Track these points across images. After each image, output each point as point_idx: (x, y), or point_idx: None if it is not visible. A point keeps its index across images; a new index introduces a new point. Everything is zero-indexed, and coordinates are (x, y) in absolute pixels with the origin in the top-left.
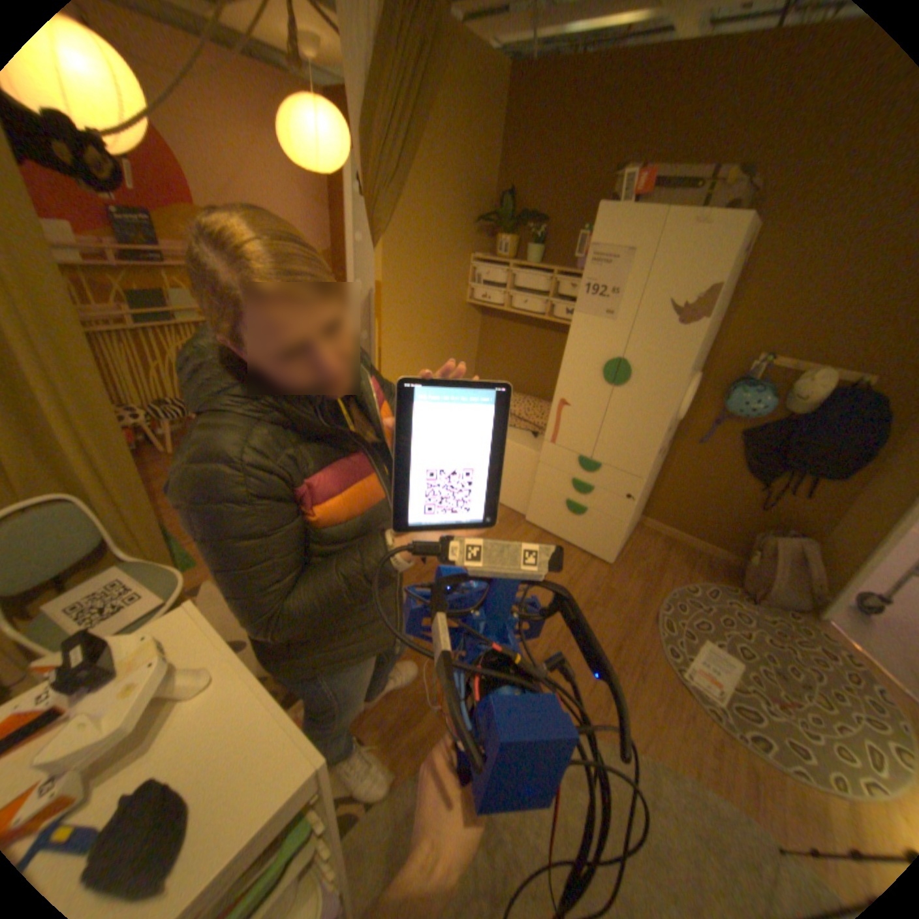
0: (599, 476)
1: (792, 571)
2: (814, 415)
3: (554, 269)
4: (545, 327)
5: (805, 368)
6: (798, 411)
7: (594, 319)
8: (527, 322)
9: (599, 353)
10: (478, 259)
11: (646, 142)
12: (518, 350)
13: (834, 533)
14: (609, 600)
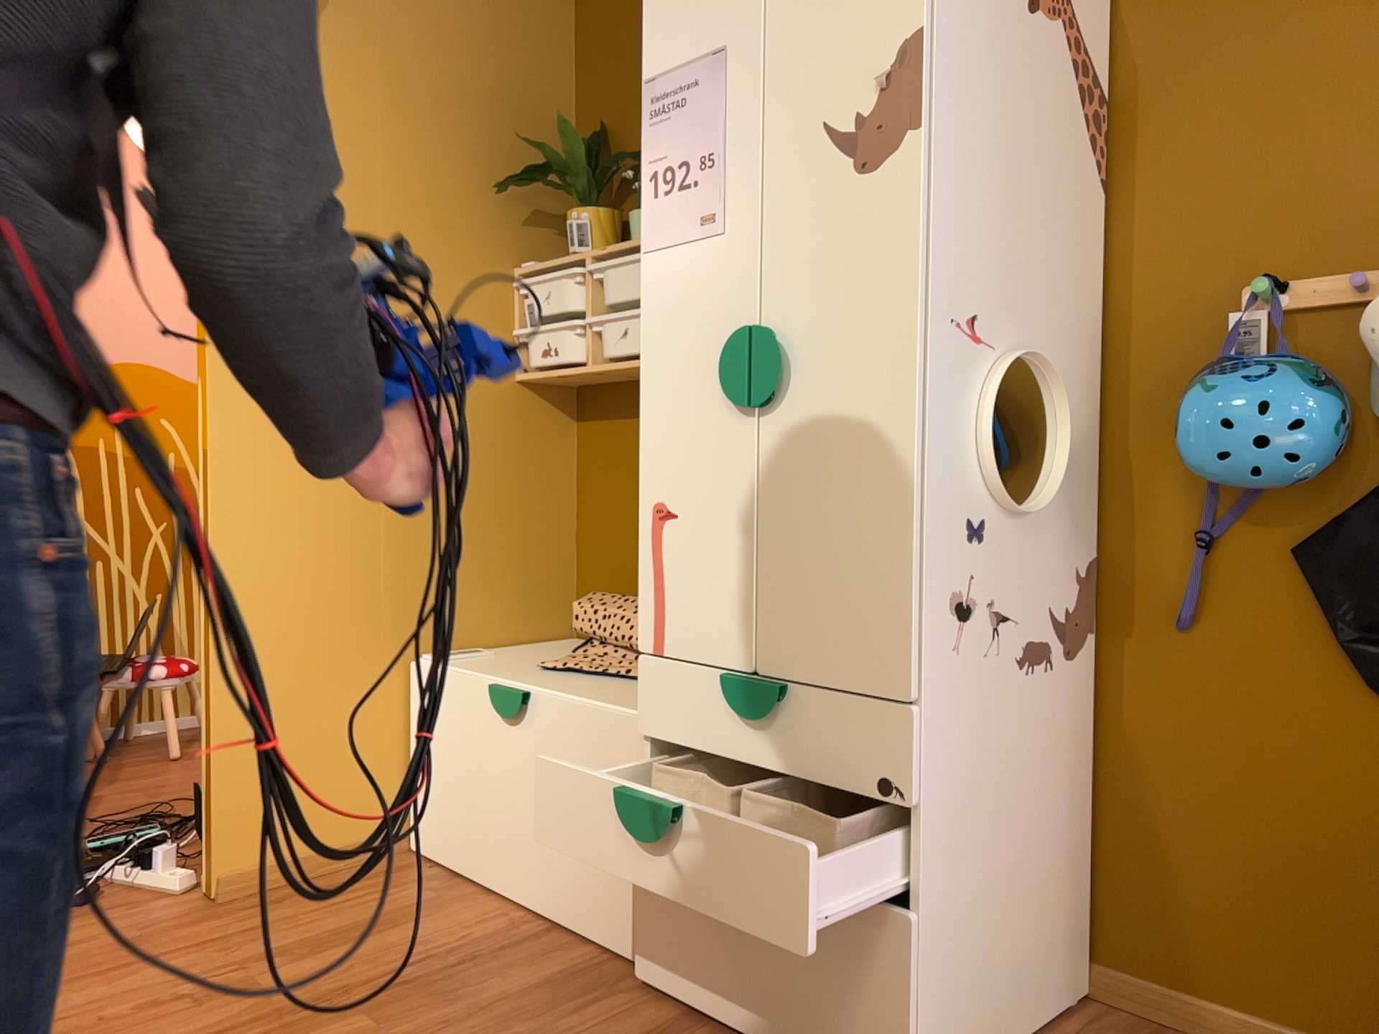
0: (792, 736)
1: None
2: None
3: None
4: None
5: None
6: None
7: (682, 250)
8: None
9: (710, 332)
10: (538, 279)
11: None
12: None
13: None
14: None
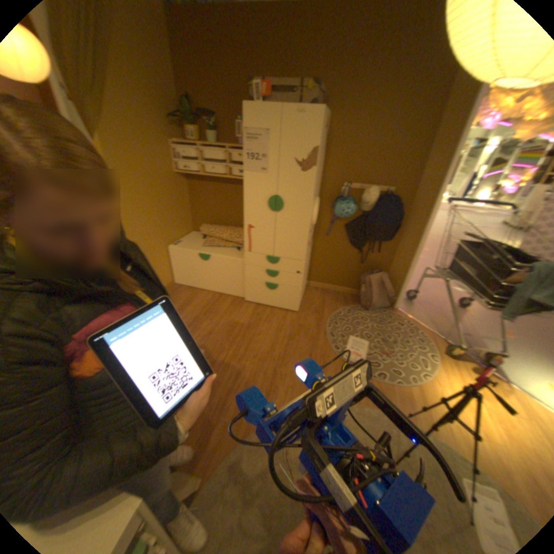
0: (280, 265)
1: (378, 290)
2: (372, 211)
3: (226, 146)
4: (230, 183)
5: (364, 188)
6: (365, 210)
7: (256, 174)
8: (218, 181)
9: (263, 194)
10: (175, 143)
11: (262, 65)
12: (216, 199)
13: (391, 267)
14: (300, 331)
